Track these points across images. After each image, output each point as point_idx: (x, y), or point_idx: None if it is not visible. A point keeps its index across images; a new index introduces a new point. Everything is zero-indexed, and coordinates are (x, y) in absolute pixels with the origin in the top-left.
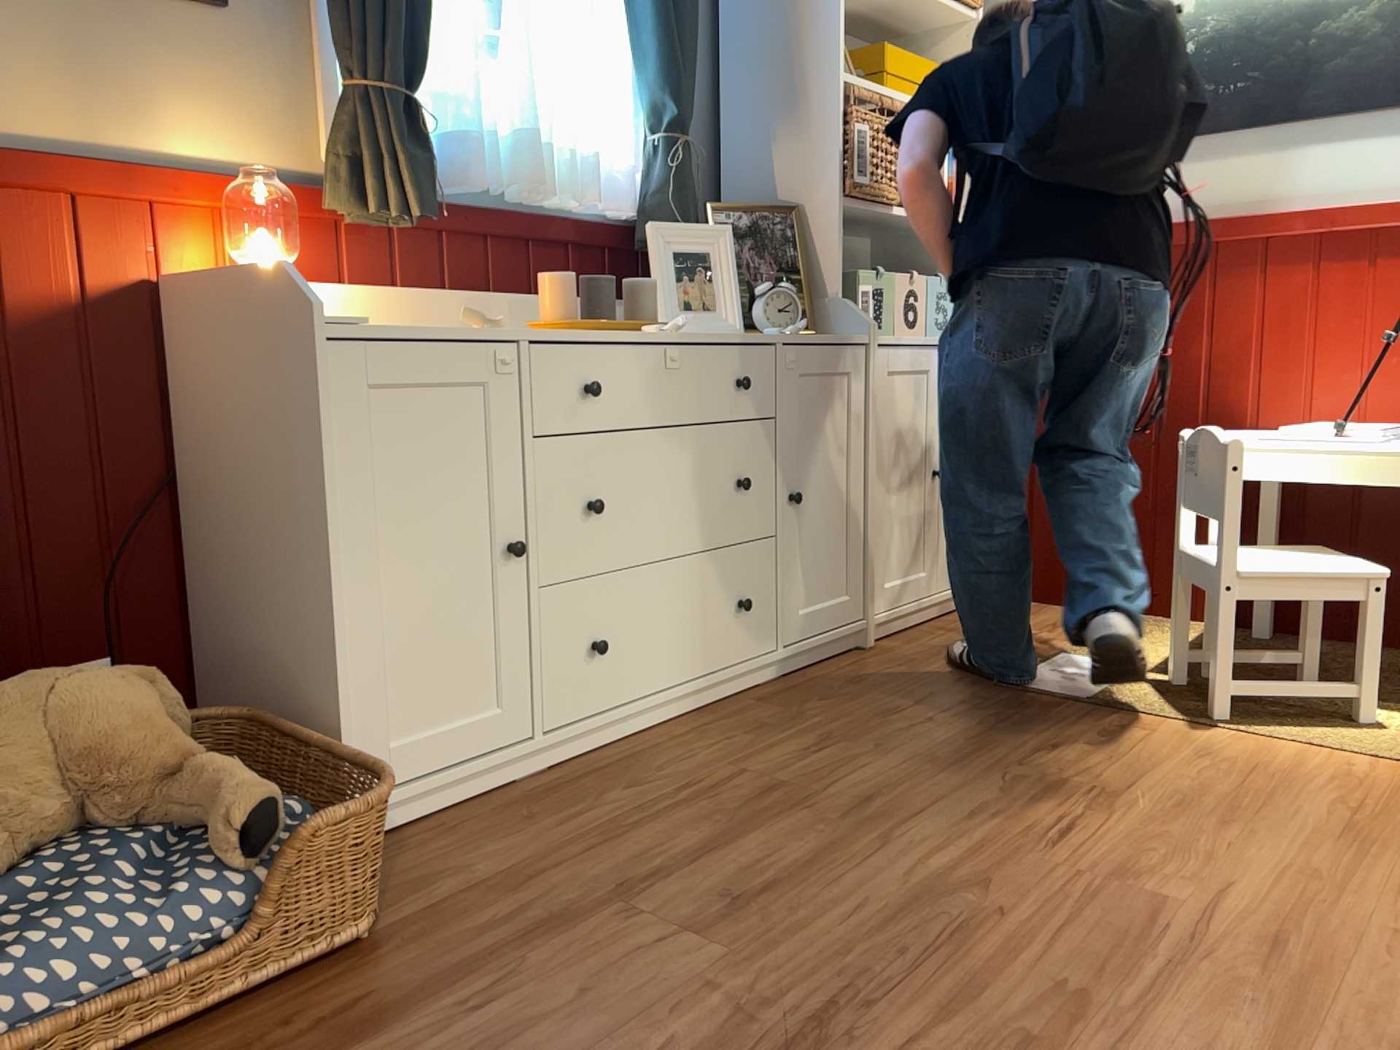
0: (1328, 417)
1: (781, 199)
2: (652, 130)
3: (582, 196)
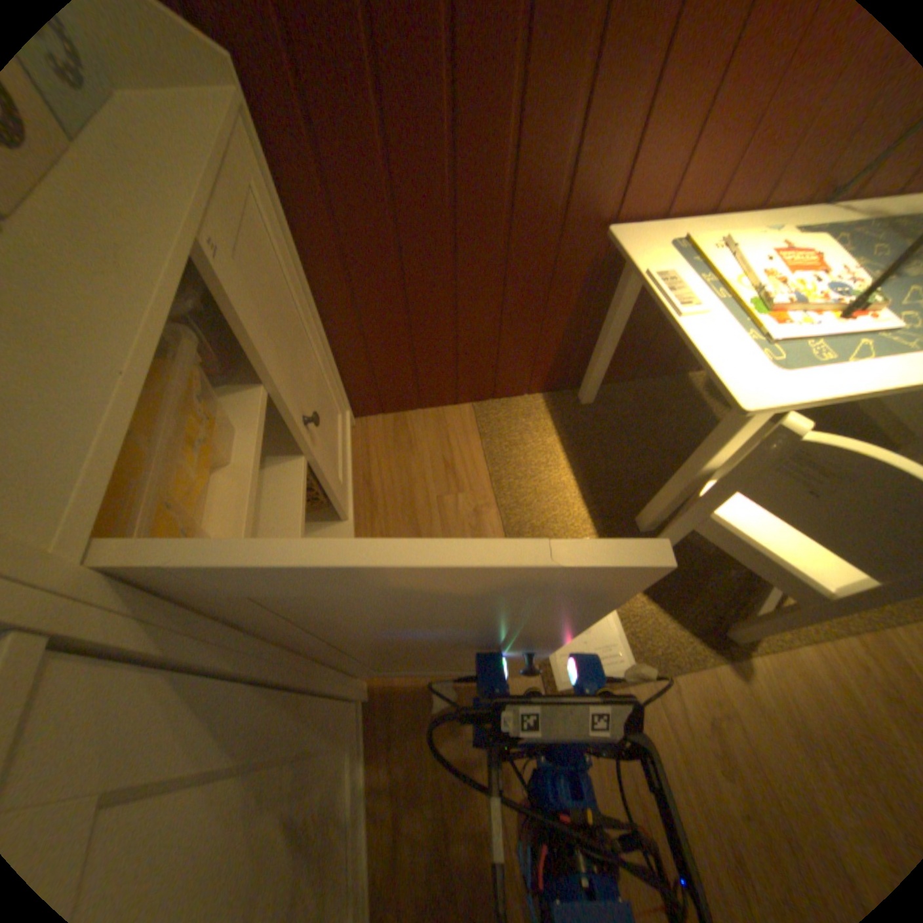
0: (693, 197)
1: None
2: None
3: None
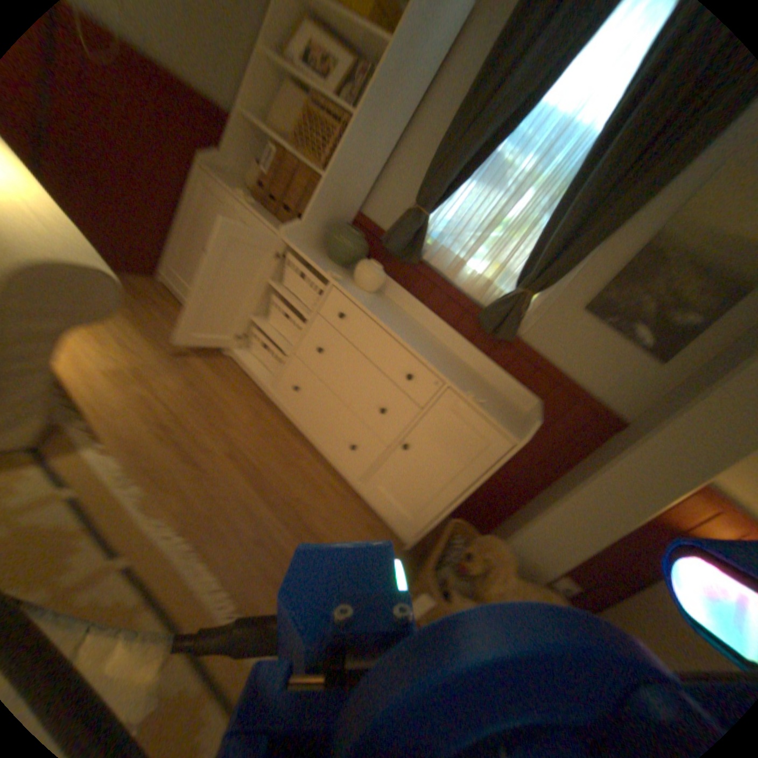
0: None
1: None
2: None
3: None
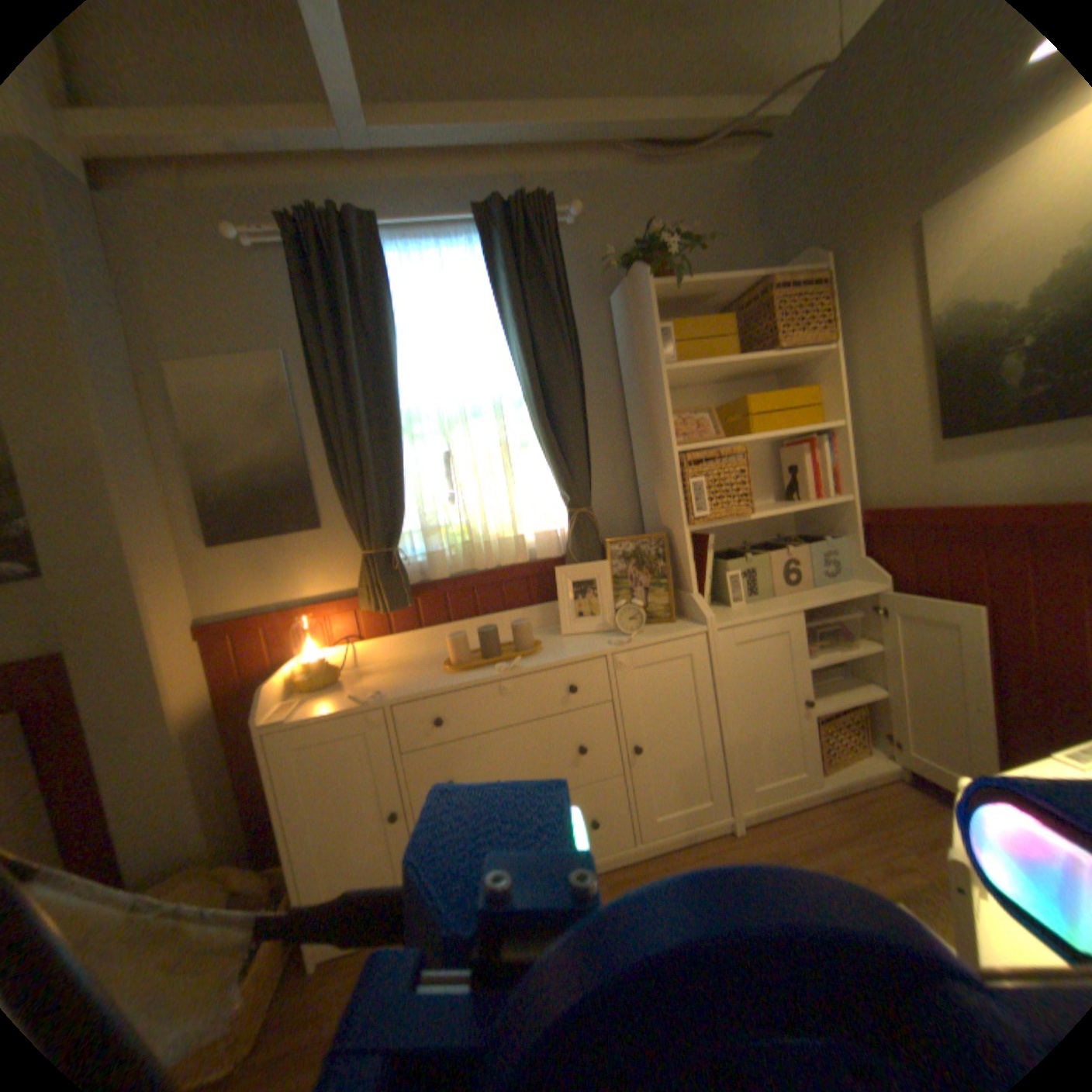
0: None
1: (663, 523)
2: (565, 505)
3: (515, 559)
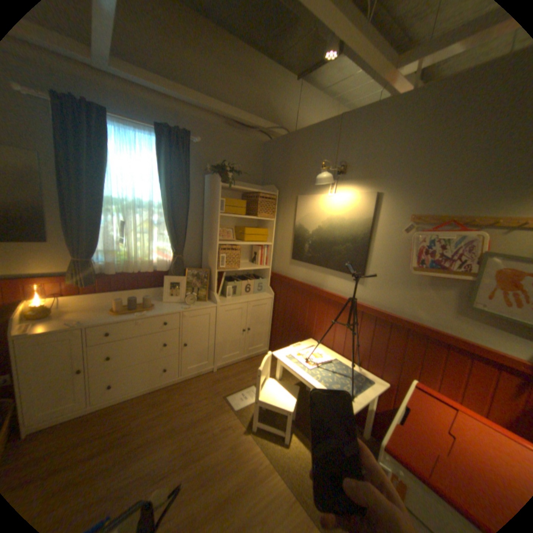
0: (327, 344)
1: (208, 266)
2: (172, 252)
3: (147, 271)
